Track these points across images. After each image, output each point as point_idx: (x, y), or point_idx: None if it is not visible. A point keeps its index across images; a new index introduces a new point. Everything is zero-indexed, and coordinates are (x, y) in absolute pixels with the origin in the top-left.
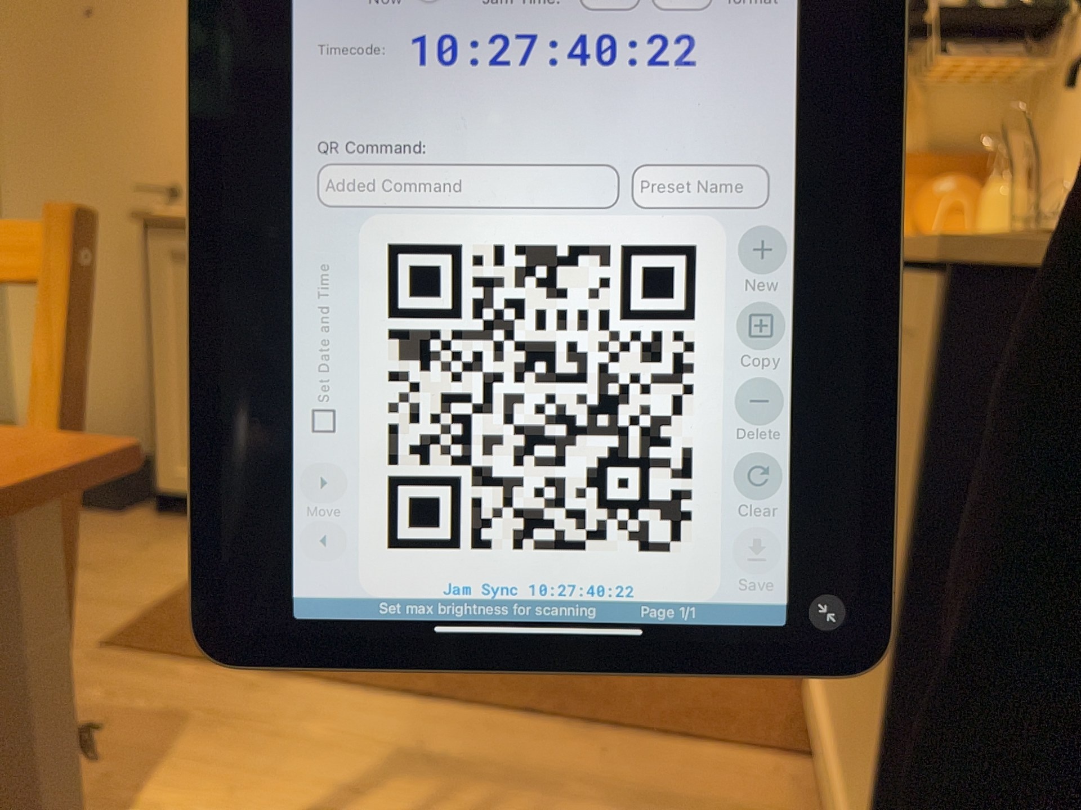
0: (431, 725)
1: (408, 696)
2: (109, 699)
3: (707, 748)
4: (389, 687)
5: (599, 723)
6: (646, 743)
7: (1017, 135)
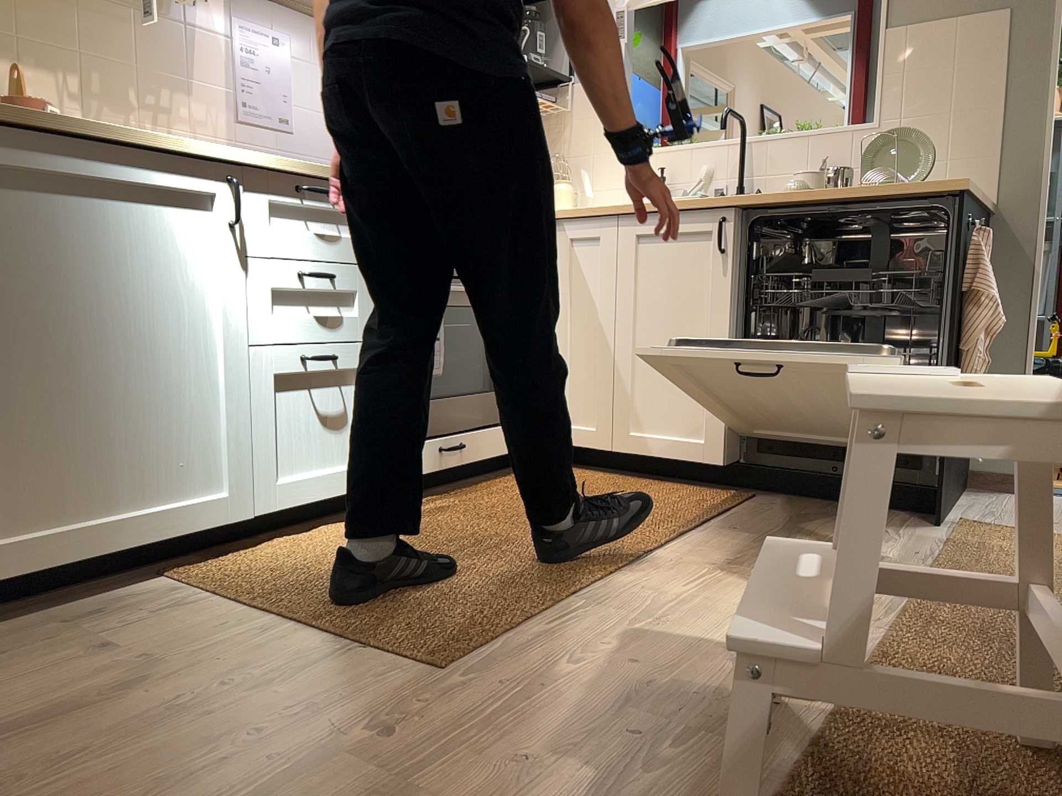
0: (688, 556)
1: (642, 557)
2: (573, 667)
3: (741, 505)
4: (624, 561)
5: (704, 520)
6: (729, 516)
7: (573, 151)
